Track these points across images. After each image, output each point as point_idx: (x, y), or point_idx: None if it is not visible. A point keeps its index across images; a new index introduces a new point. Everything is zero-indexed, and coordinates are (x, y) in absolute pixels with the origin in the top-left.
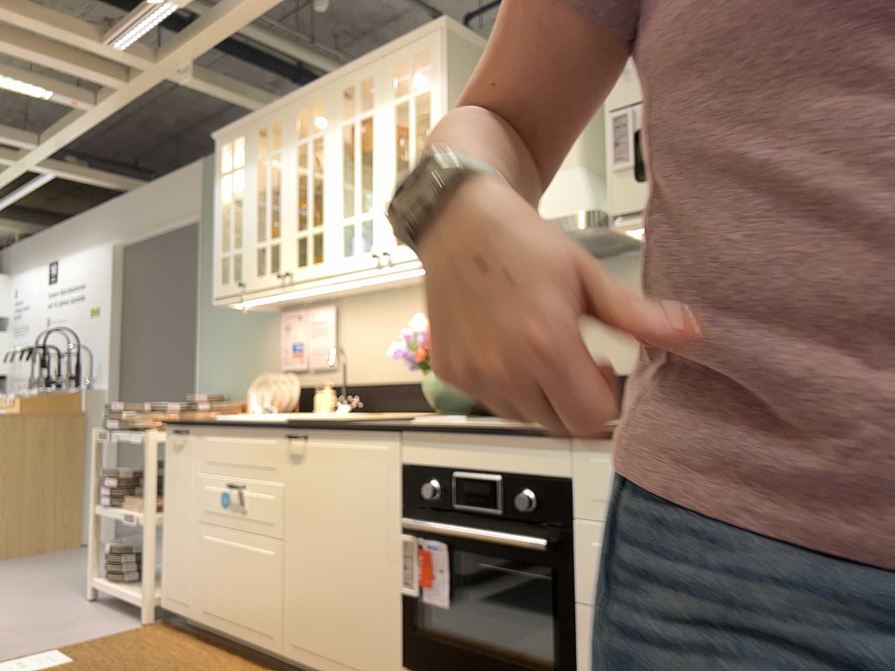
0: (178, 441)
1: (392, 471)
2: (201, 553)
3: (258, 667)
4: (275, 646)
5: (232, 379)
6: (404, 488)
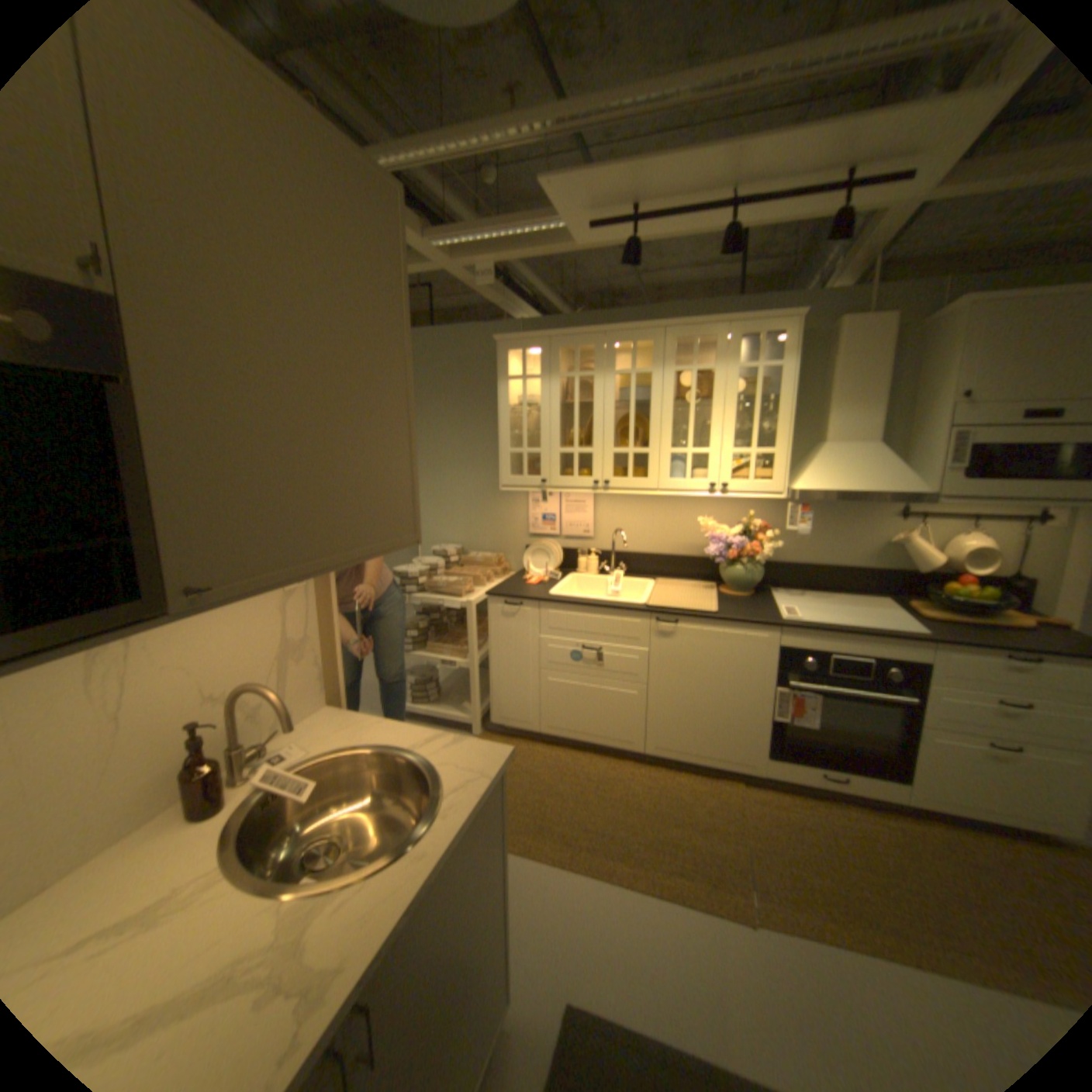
0: (509, 611)
1: (771, 651)
2: (545, 691)
3: (613, 760)
4: (638, 749)
5: (465, 535)
6: (779, 661)
